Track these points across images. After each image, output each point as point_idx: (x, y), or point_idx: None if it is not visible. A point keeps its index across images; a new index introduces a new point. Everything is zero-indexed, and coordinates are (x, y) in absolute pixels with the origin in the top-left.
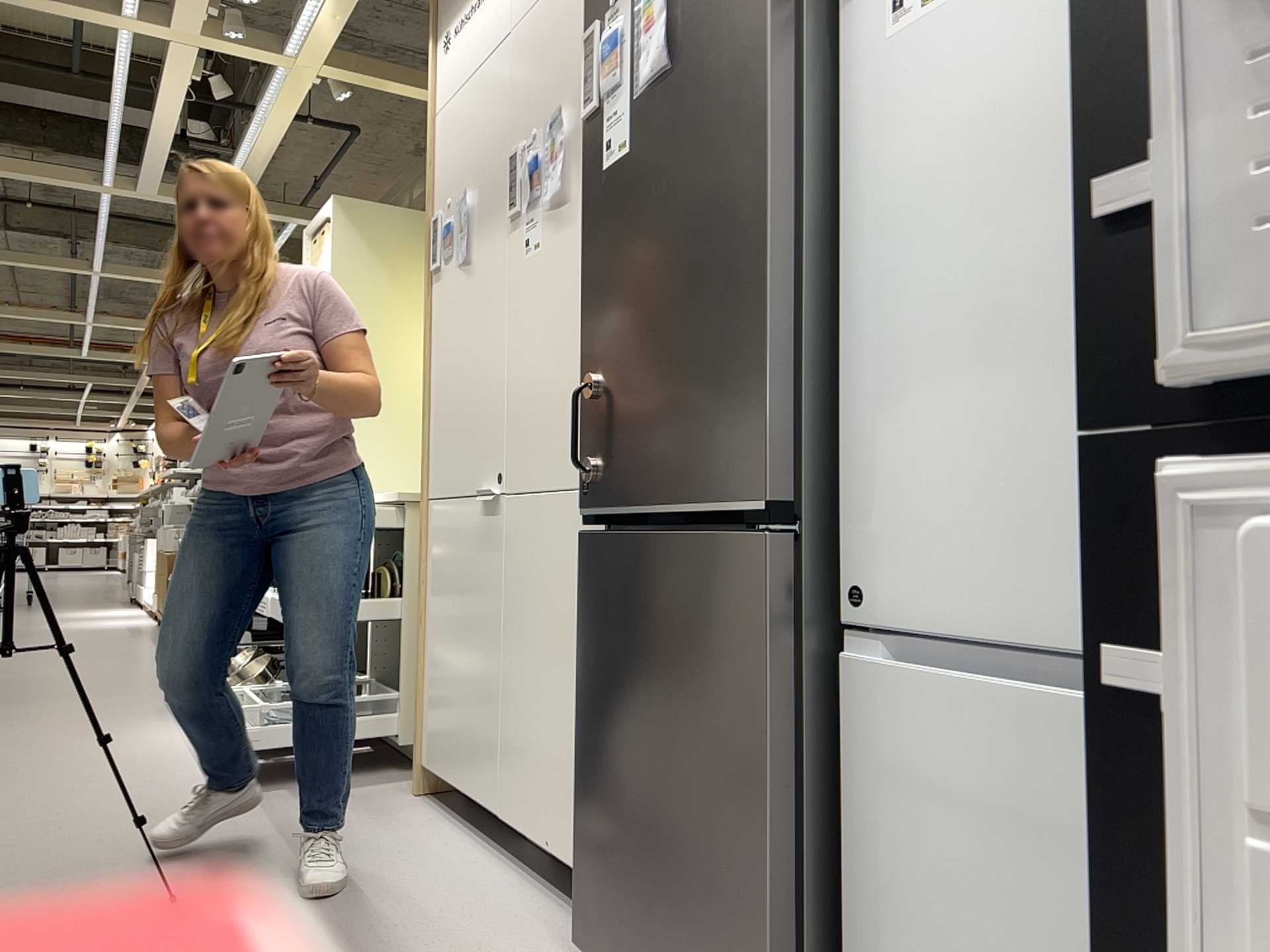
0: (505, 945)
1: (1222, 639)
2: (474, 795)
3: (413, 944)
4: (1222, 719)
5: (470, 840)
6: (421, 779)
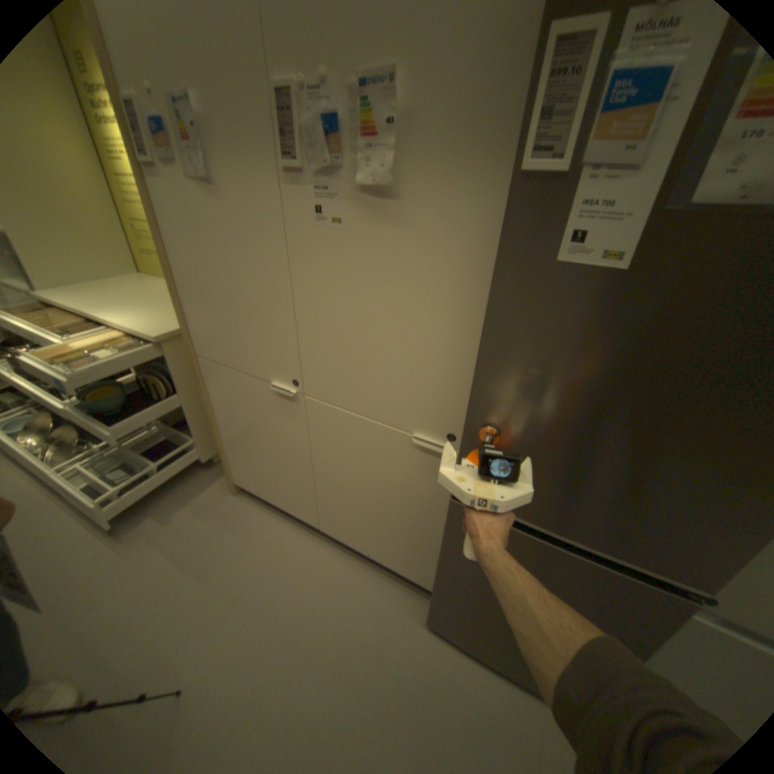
0: (383, 624)
1: None
2: (293, 512)
3: (343, 649)
4: None
5: (295, 529)
6: (235, 487)
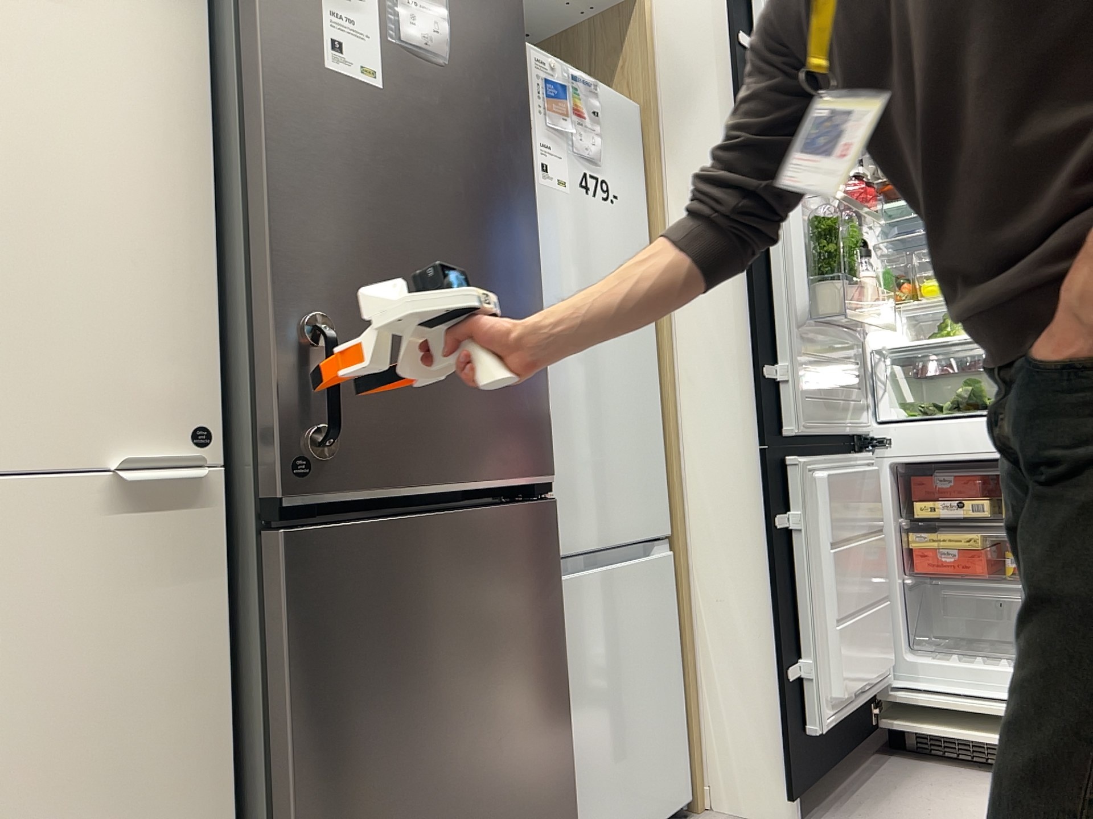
0: None
1: (805, 500)
2: None
3: None
4: (807, 521)
5: None
6: None
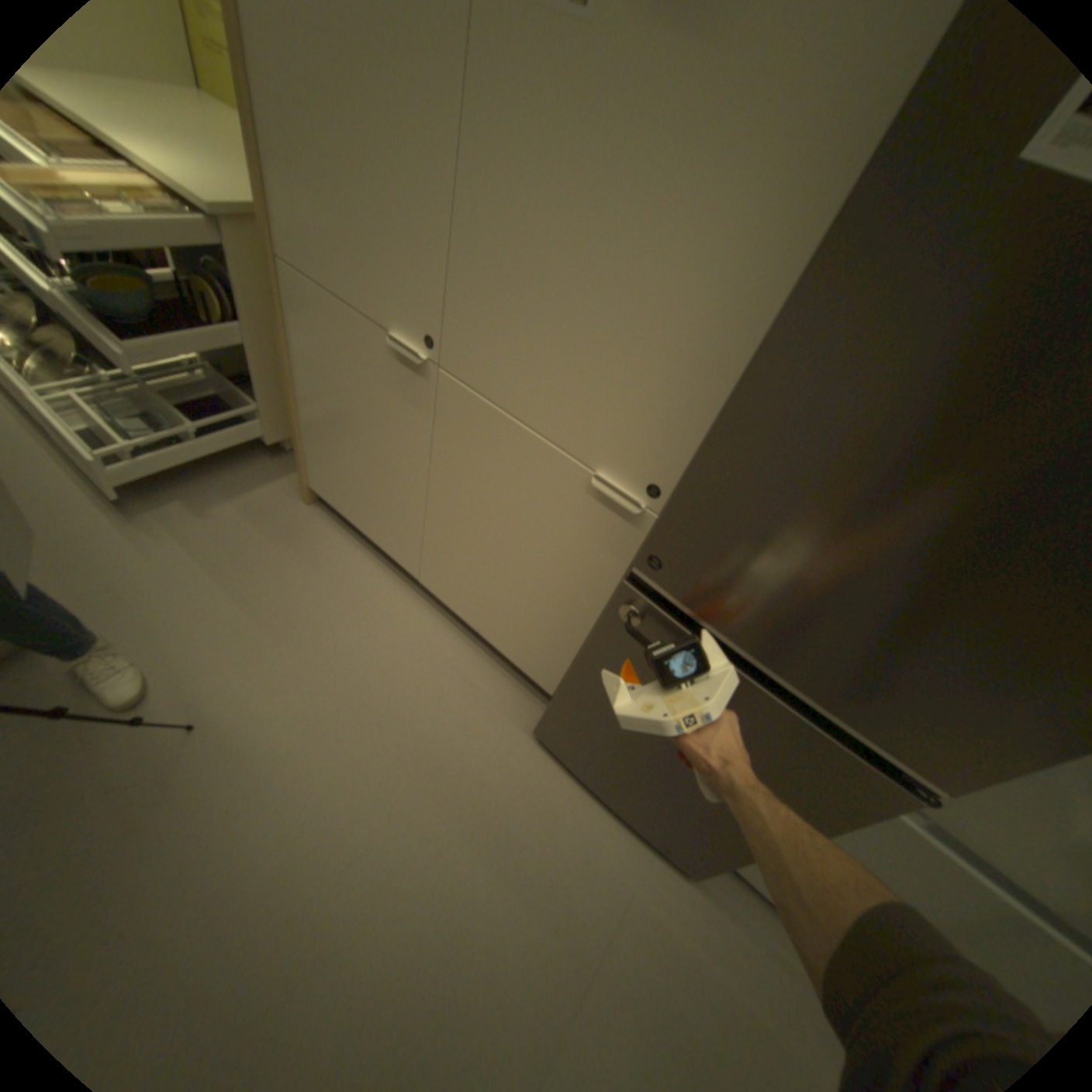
0: (479, 717)
1: None
2: (388, 548)
3: (419, 732)
4: None
5: (386, 571)
6: (311, 492)
